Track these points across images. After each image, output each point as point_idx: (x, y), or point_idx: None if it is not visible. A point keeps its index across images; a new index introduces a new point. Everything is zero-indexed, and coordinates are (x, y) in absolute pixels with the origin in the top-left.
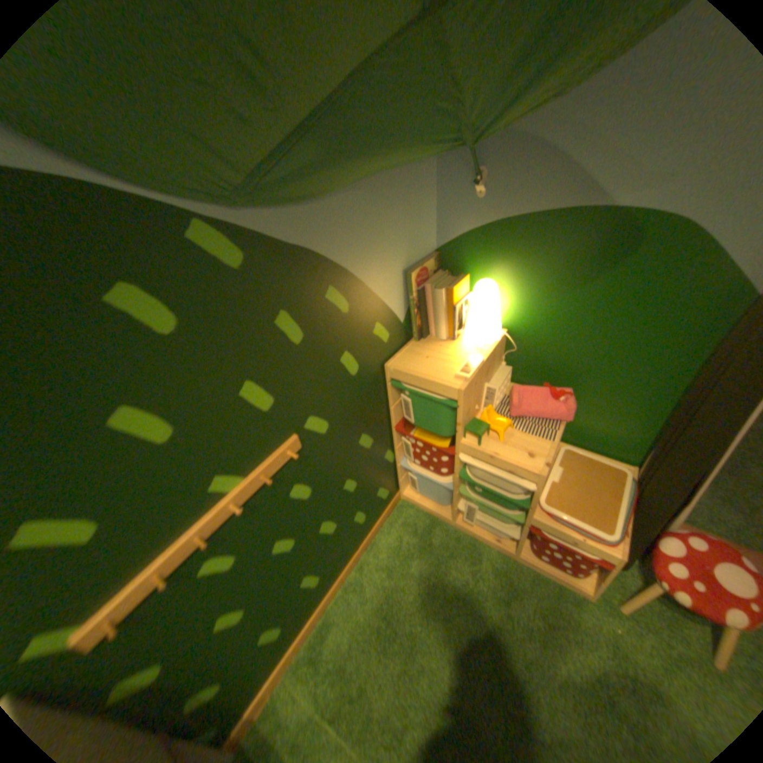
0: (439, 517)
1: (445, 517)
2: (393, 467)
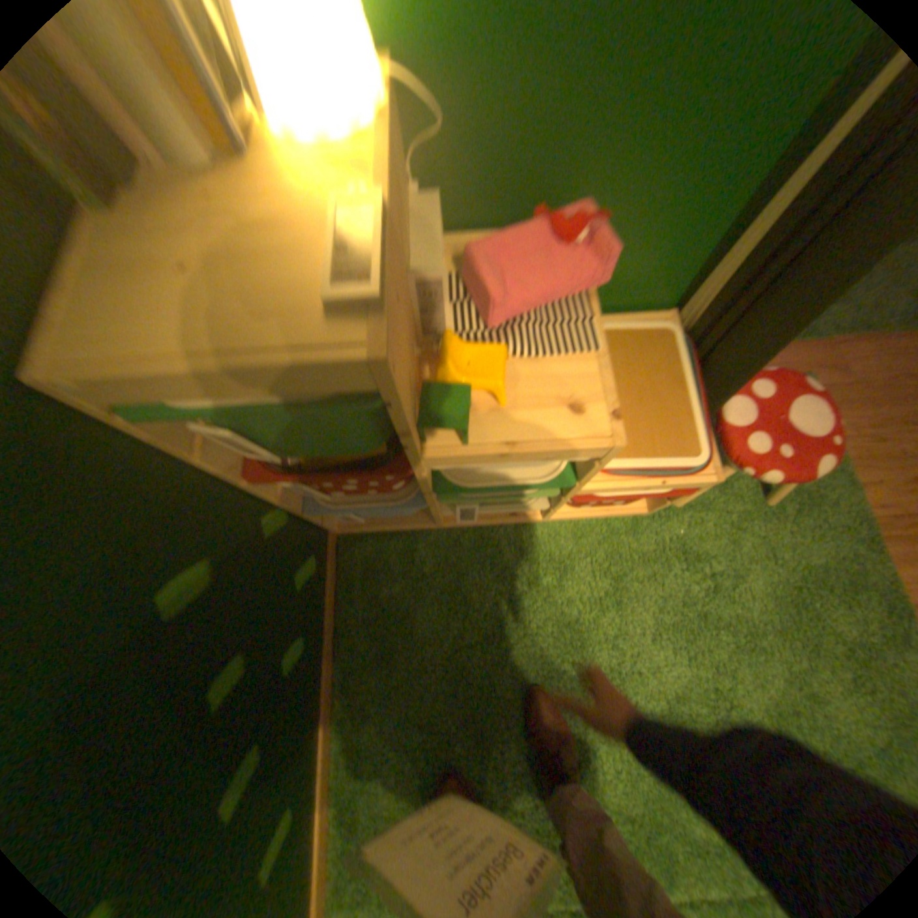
0: (412, 527)
1: (423, 523)
2: (295, 524)
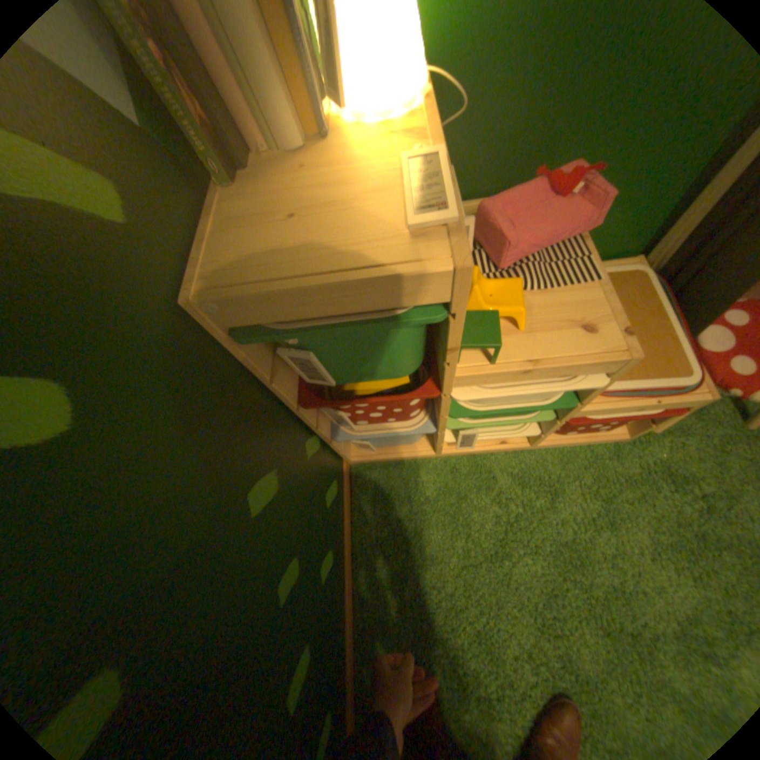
0: (414, 457)
1: (424, 453)
2: (325, 451)
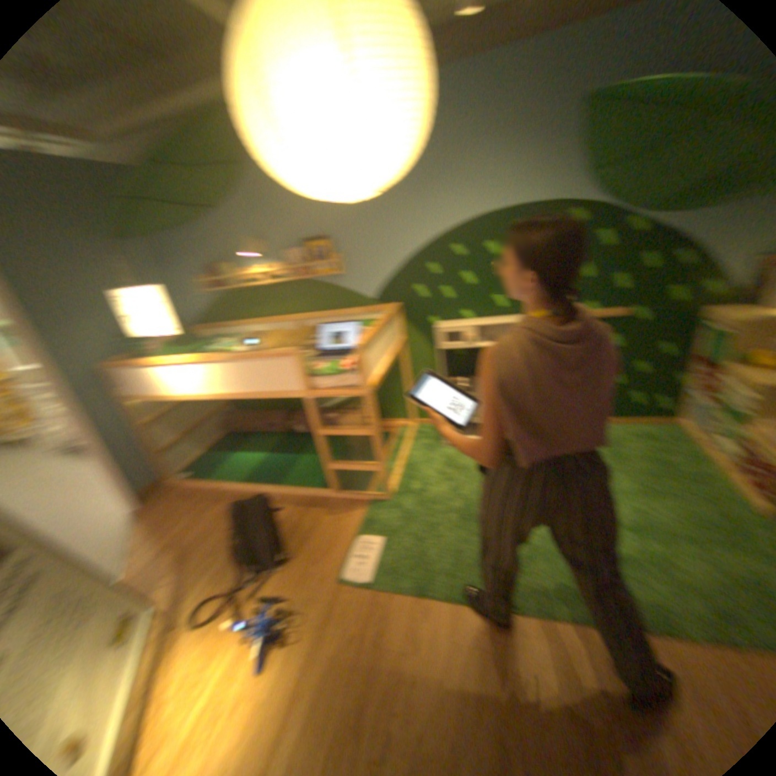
0: (694, 442)
1: (698, 441)
2: (682, 390)
